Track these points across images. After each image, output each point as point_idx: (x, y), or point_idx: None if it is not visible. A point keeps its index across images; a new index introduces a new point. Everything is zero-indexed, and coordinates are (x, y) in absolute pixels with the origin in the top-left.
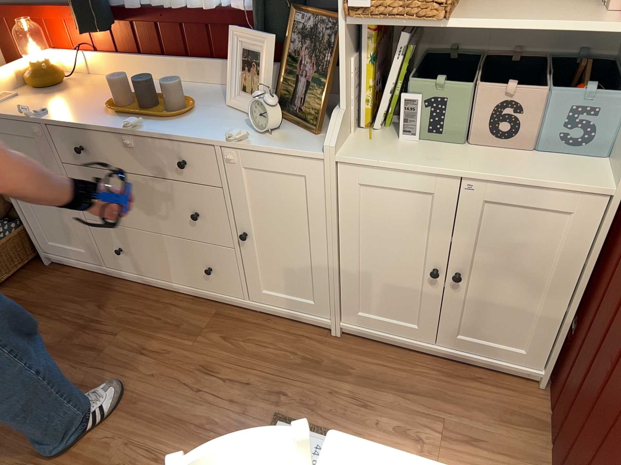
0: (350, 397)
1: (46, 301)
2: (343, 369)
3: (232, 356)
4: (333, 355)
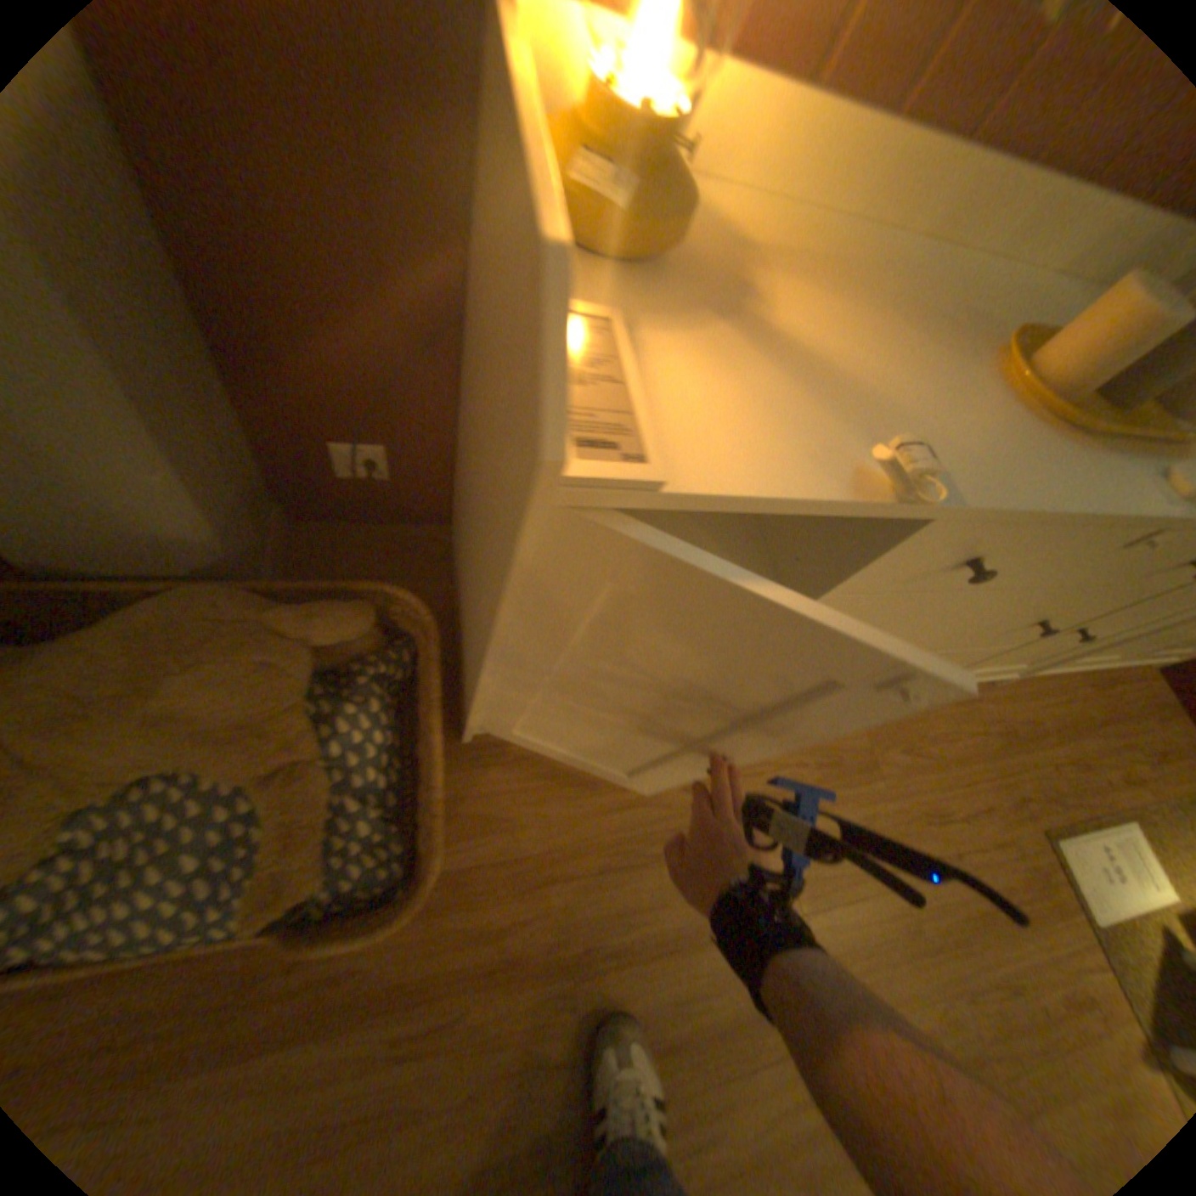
0: (1076, 770)
1: (570, 846)
2: (1042, 735)
3: (944, 782)
4: (1020, 718)
